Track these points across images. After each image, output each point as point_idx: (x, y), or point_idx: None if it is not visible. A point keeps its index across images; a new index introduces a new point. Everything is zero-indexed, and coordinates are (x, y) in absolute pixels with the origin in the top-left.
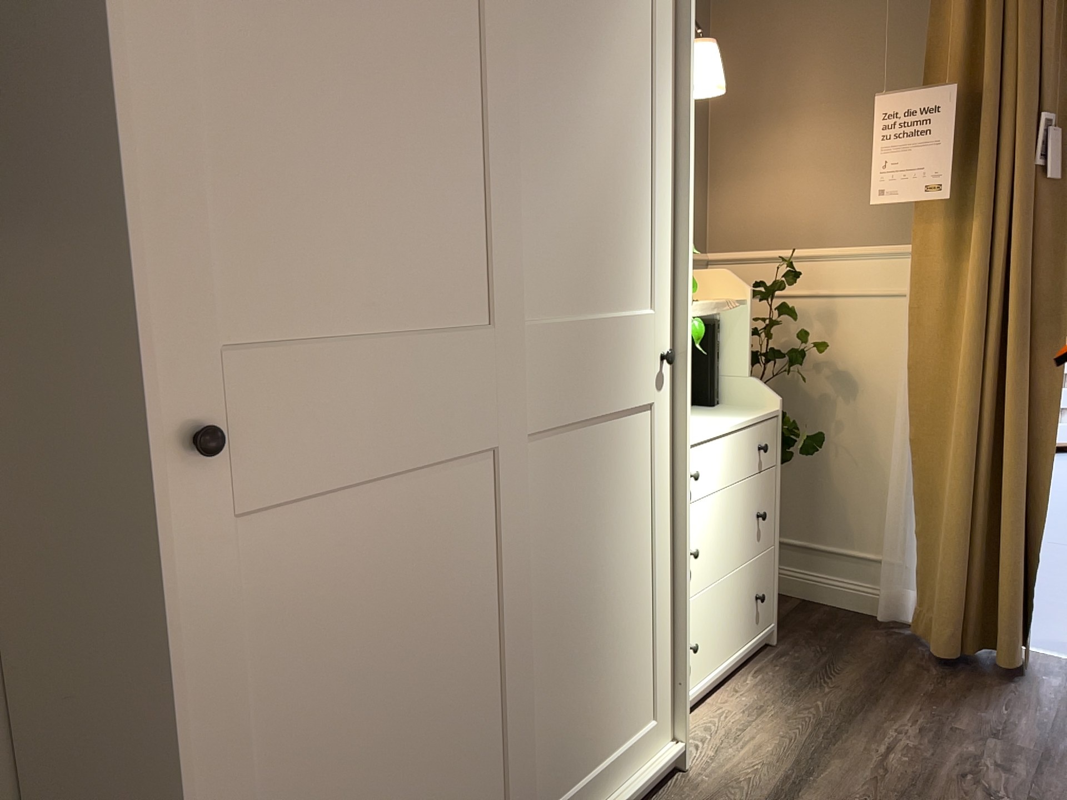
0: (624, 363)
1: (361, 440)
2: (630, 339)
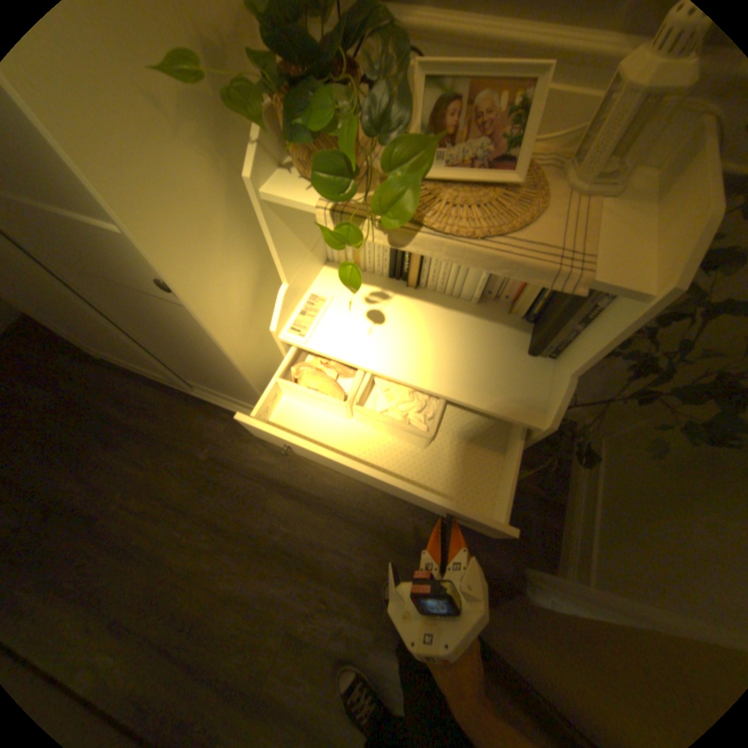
0: (112, 259)
1: None
2: (103, 242)
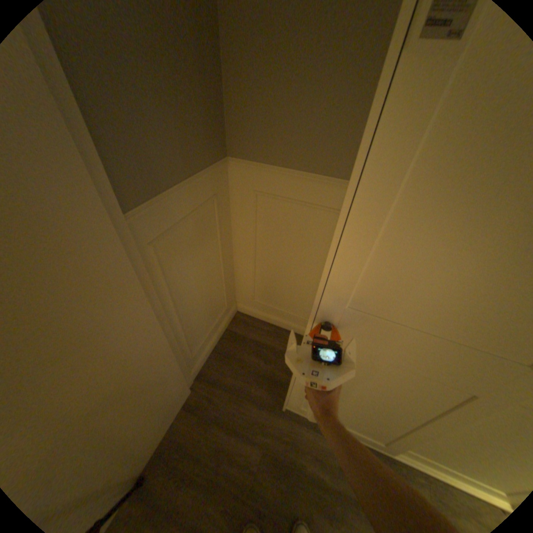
0: None
1: (376, 350)
2: None
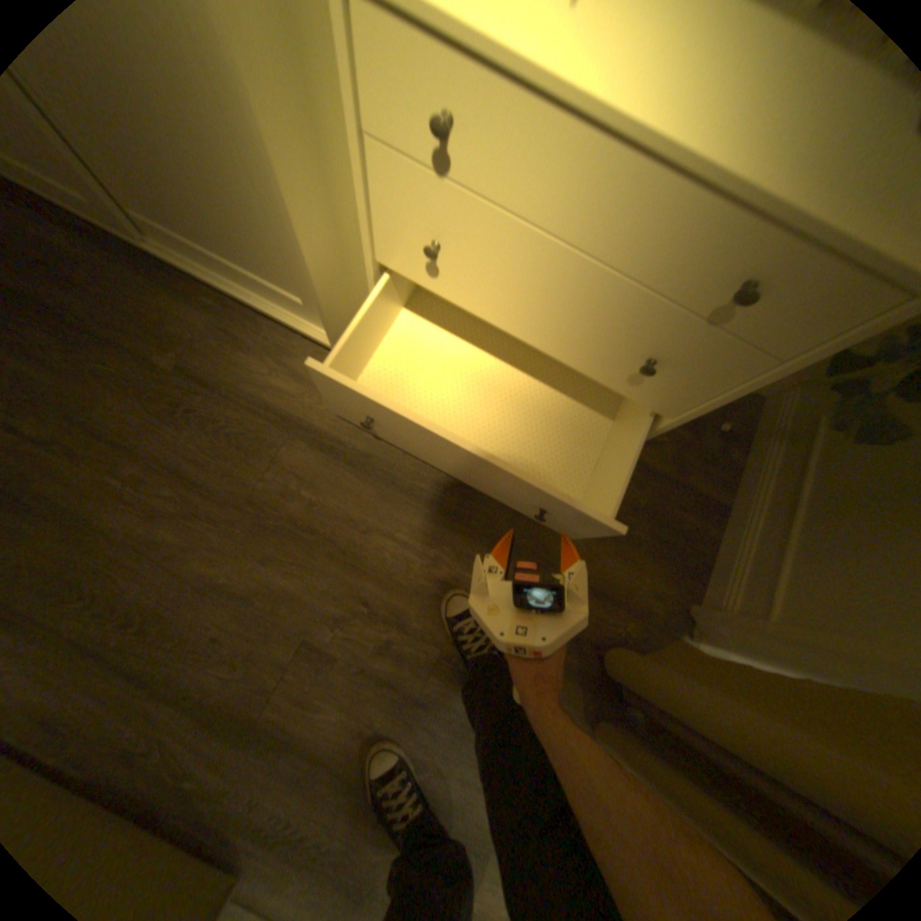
0: None
1: None
2: None
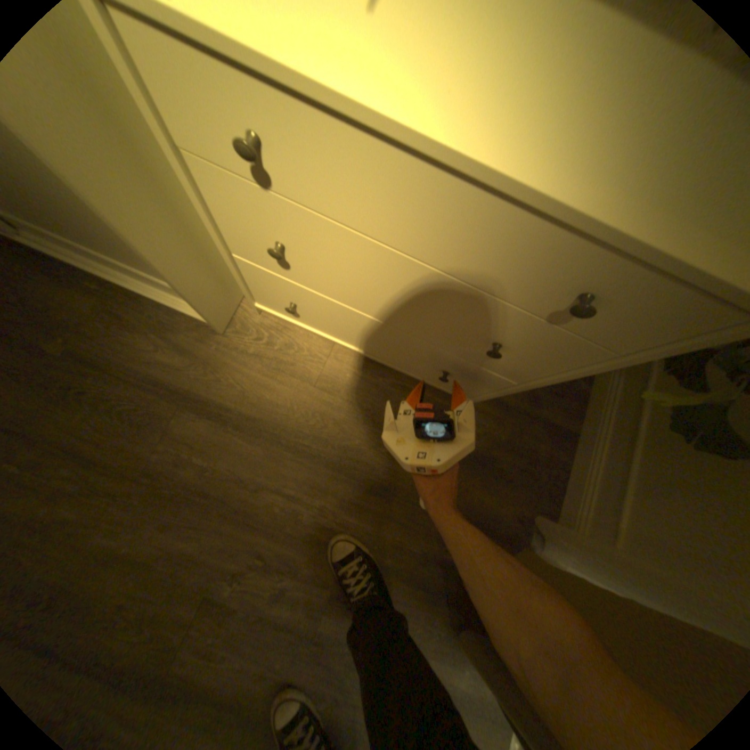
0: None
1: None
2: None
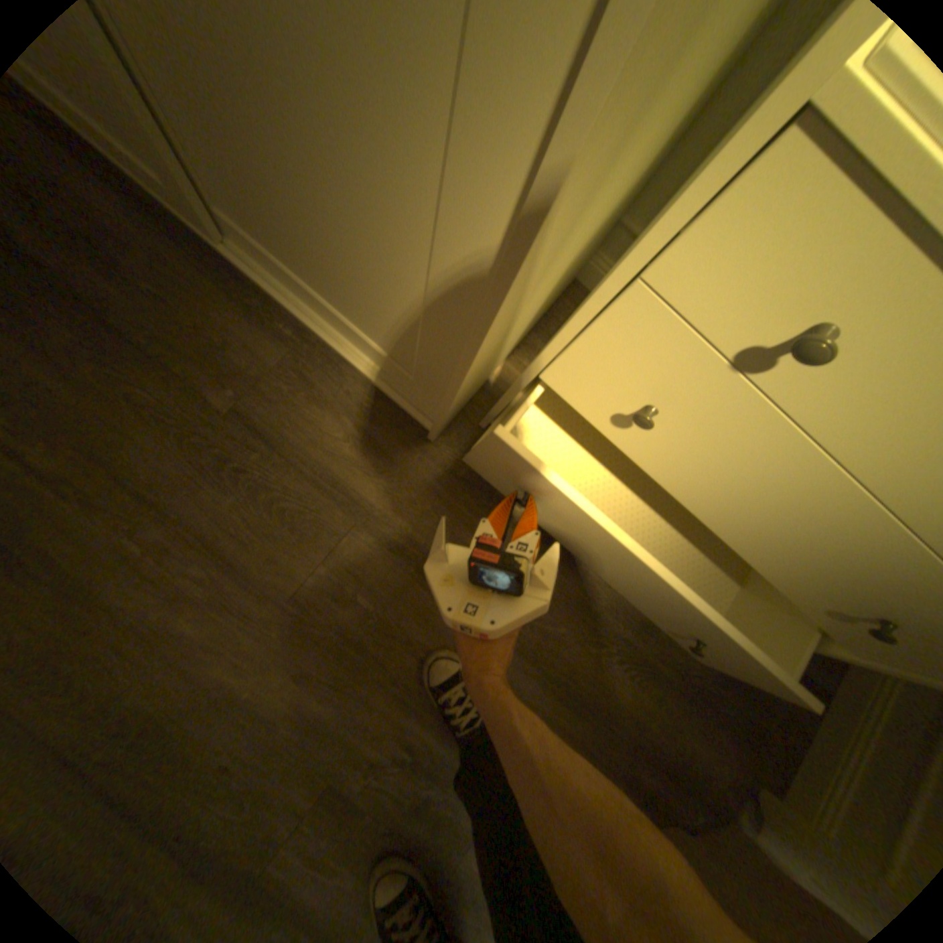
0: None
1: None
2: None
